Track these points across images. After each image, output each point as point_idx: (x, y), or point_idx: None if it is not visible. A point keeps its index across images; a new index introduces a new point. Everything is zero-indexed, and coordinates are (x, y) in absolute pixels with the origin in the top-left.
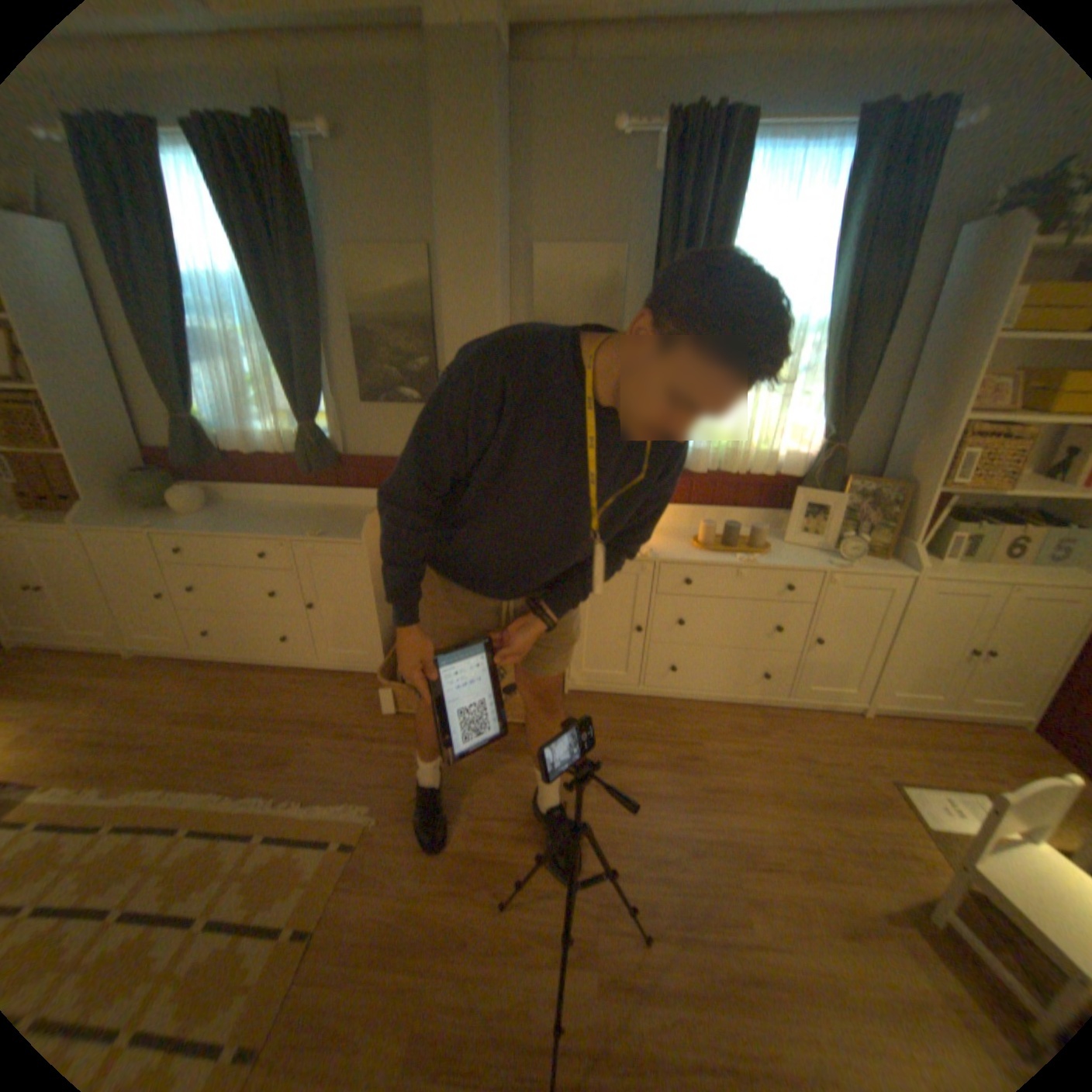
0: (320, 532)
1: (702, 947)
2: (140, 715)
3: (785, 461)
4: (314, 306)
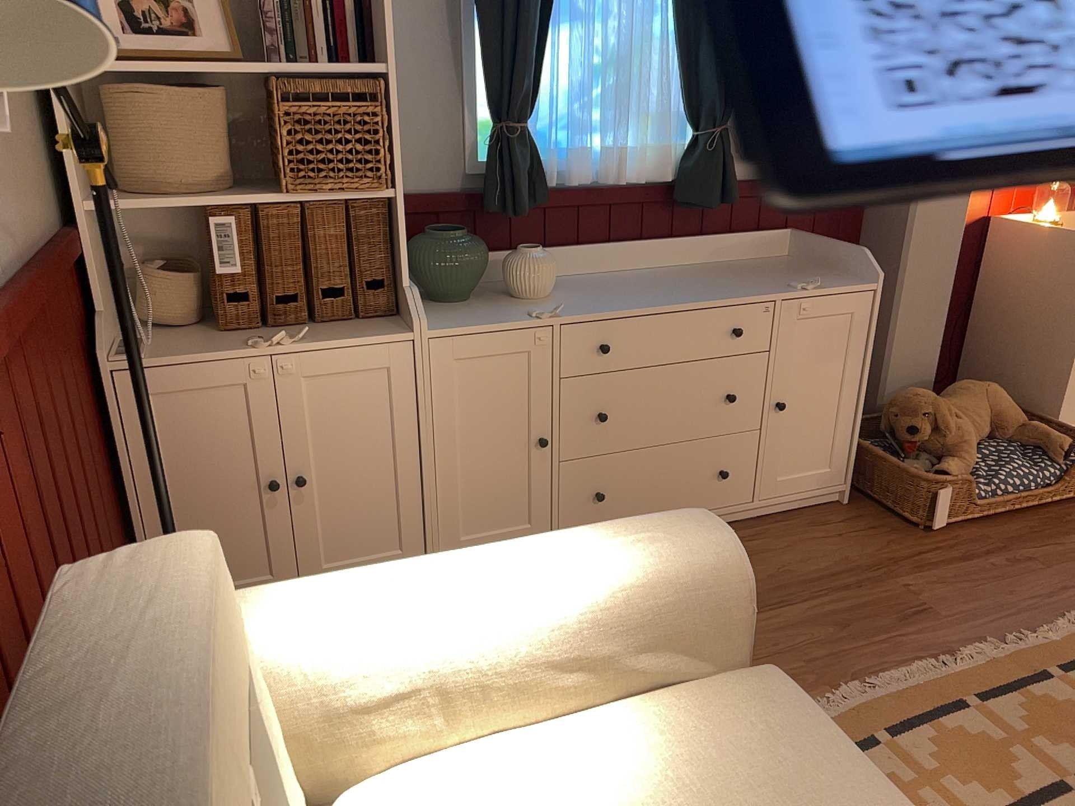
0: (818, 281)
1: None
2: None
3: None
4: None
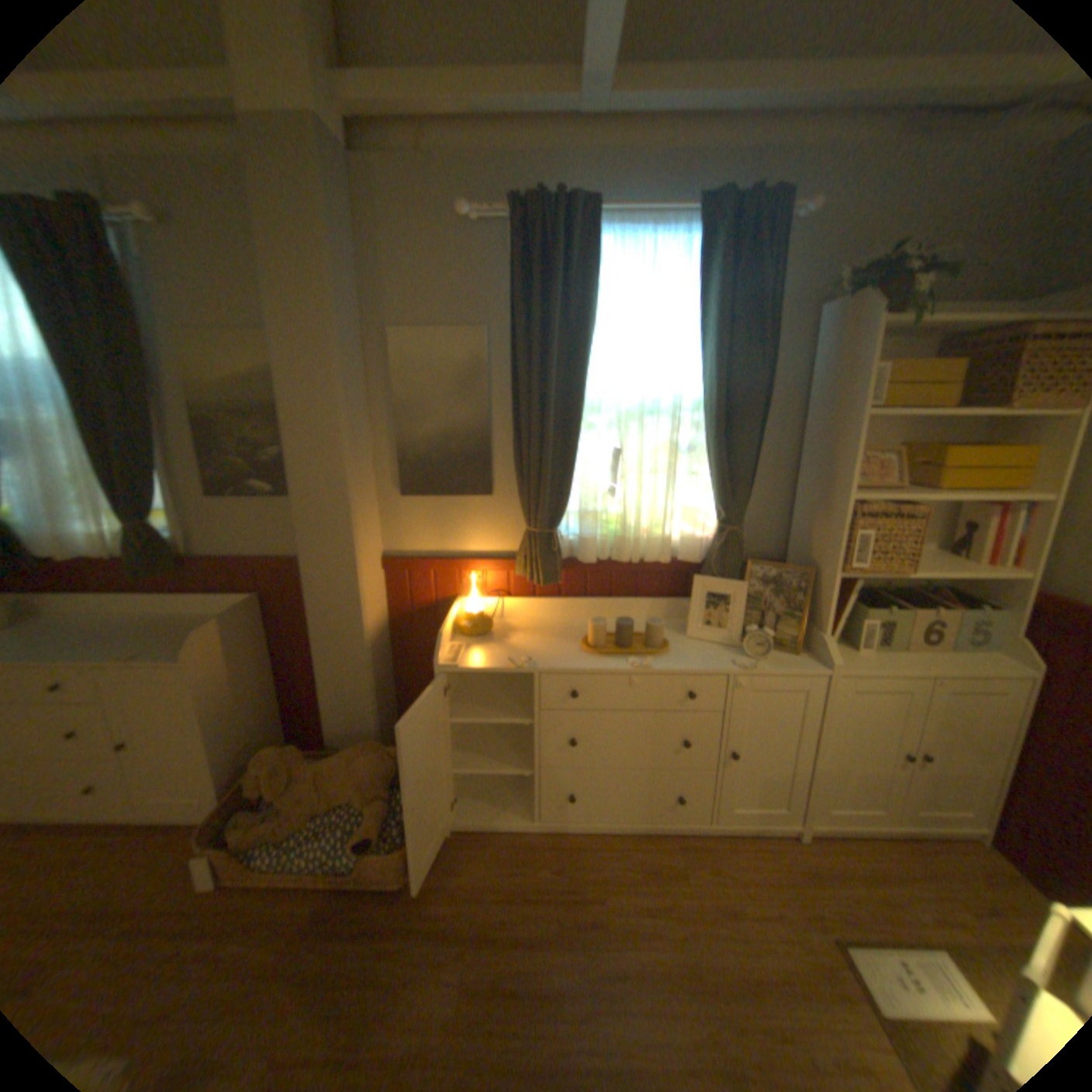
0: (130, 657)
1: None
2: None
3: (681, 545)
4: (140, 396)
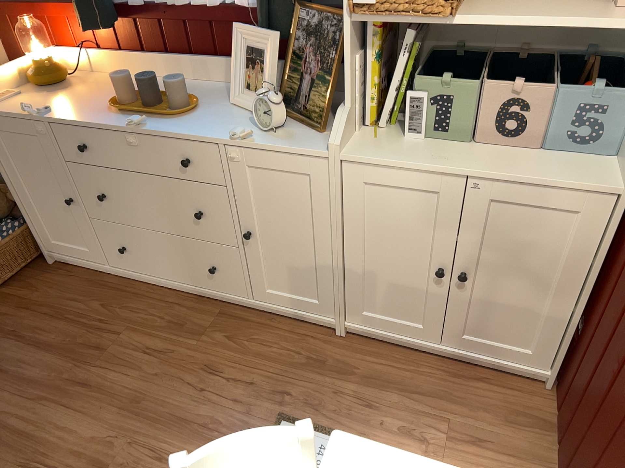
0: None
1: None
2: None
3: None
4: None
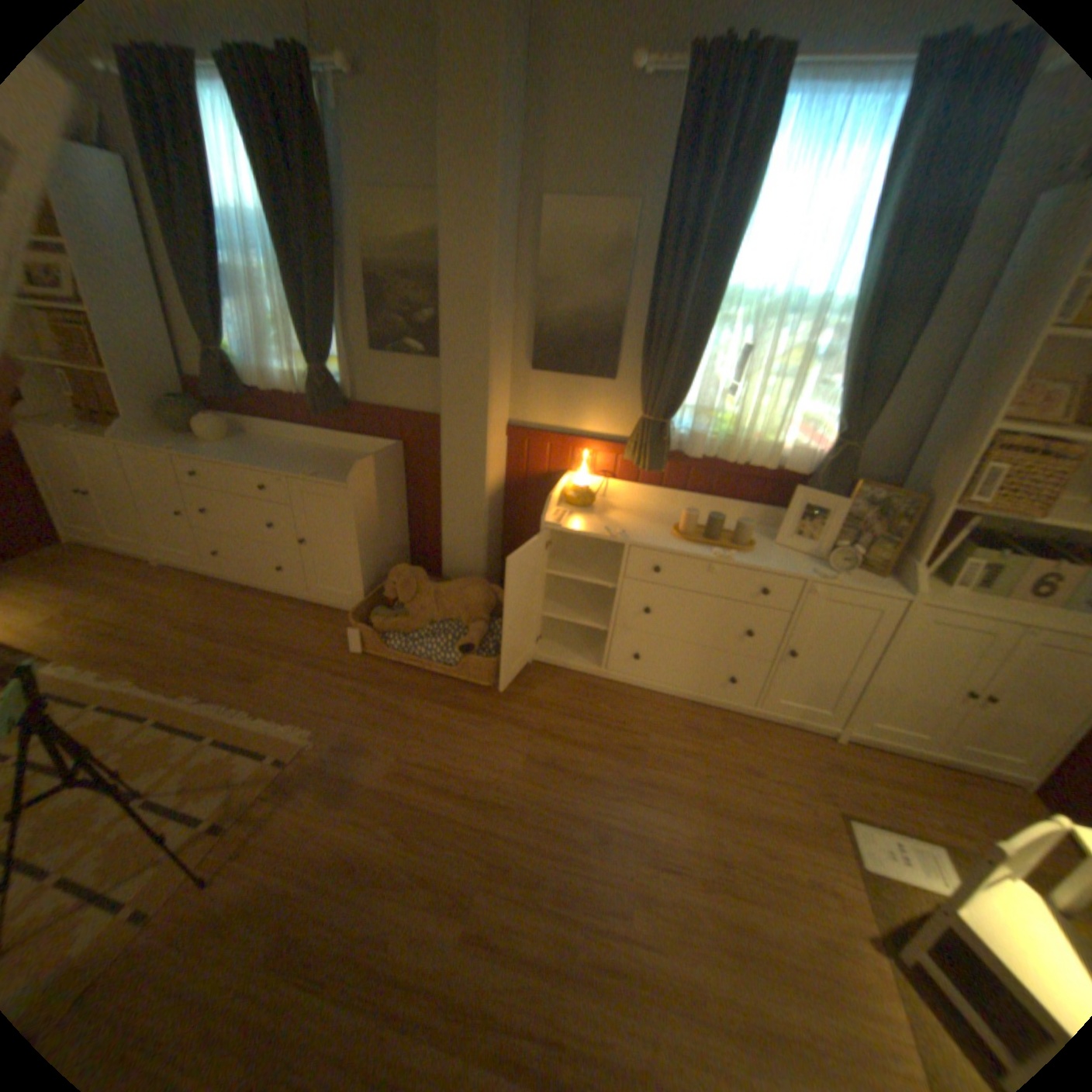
0: (313, 473)
1: (576, 926)
2: (149, 618)
3: (792, 456)
4: (329, 251)
